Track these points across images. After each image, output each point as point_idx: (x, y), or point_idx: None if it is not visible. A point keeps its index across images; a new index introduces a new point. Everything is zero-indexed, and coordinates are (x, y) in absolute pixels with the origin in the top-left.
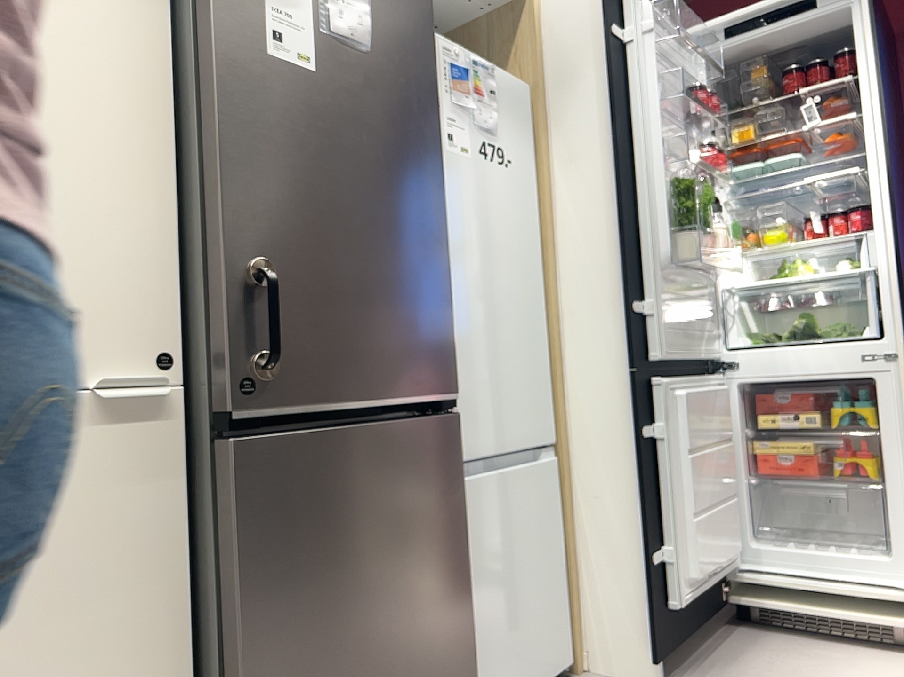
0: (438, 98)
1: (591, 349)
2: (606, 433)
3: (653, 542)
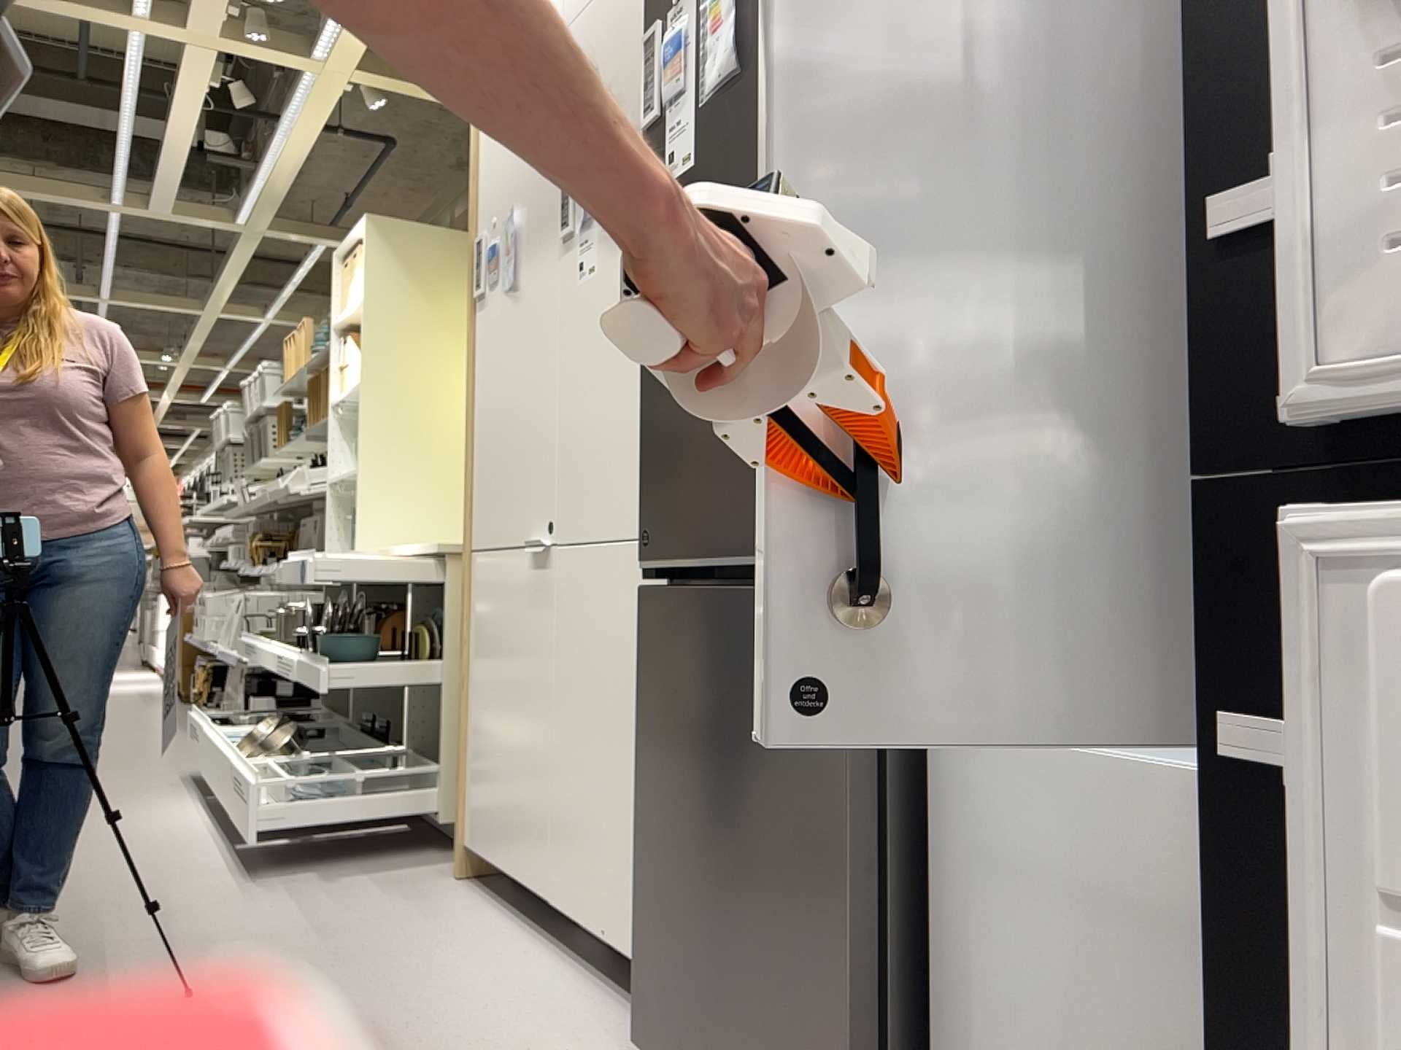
0: None
1: None
2: None
3: None
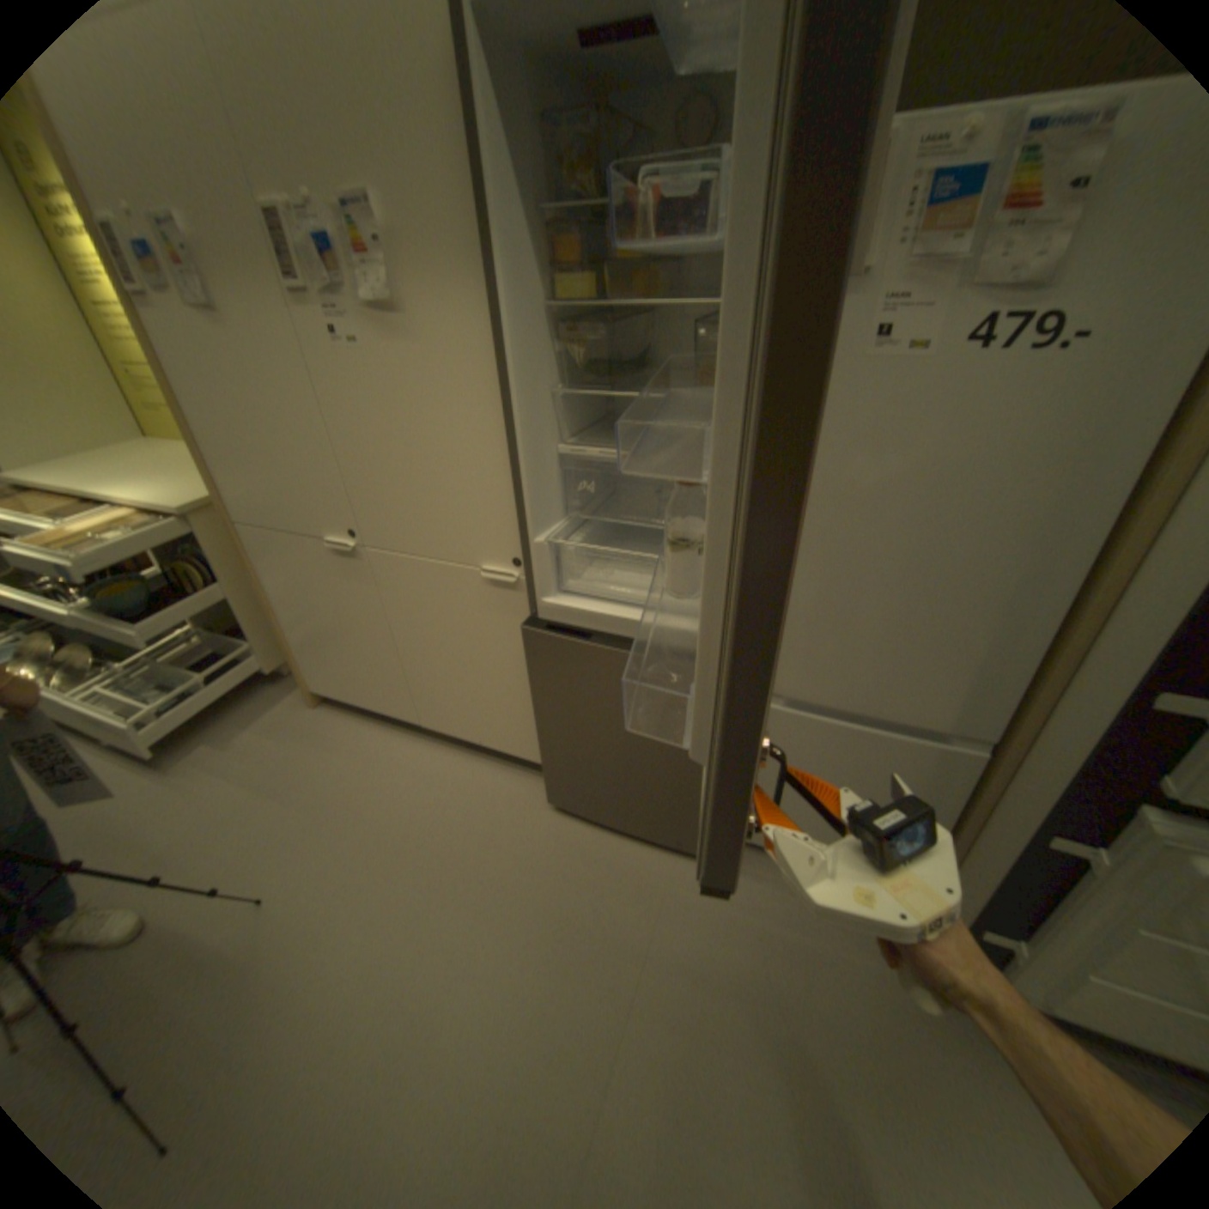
0: (873, 261)
1: (1106, 686)
2: (1050, 788)
3: (998, 924)
